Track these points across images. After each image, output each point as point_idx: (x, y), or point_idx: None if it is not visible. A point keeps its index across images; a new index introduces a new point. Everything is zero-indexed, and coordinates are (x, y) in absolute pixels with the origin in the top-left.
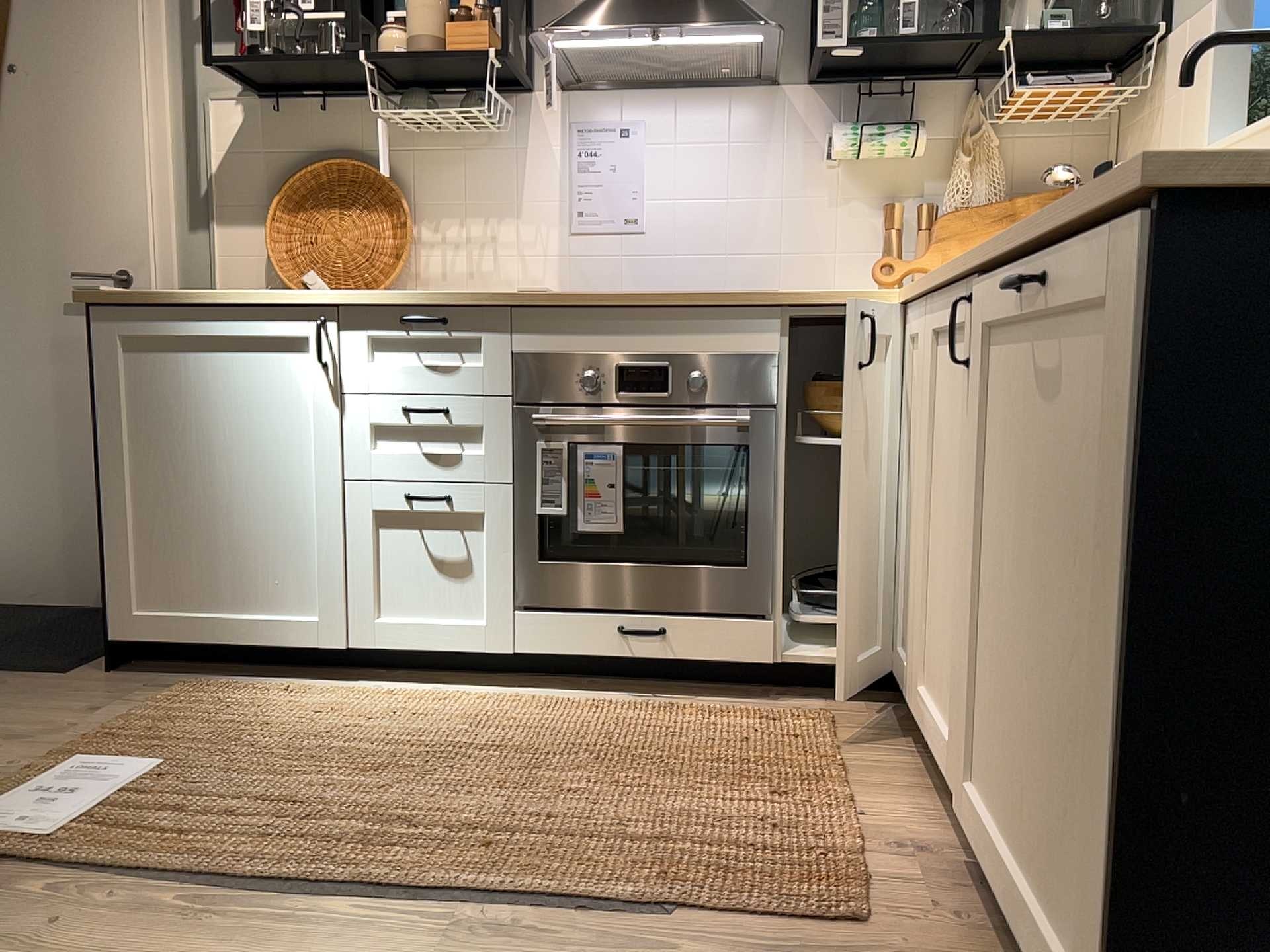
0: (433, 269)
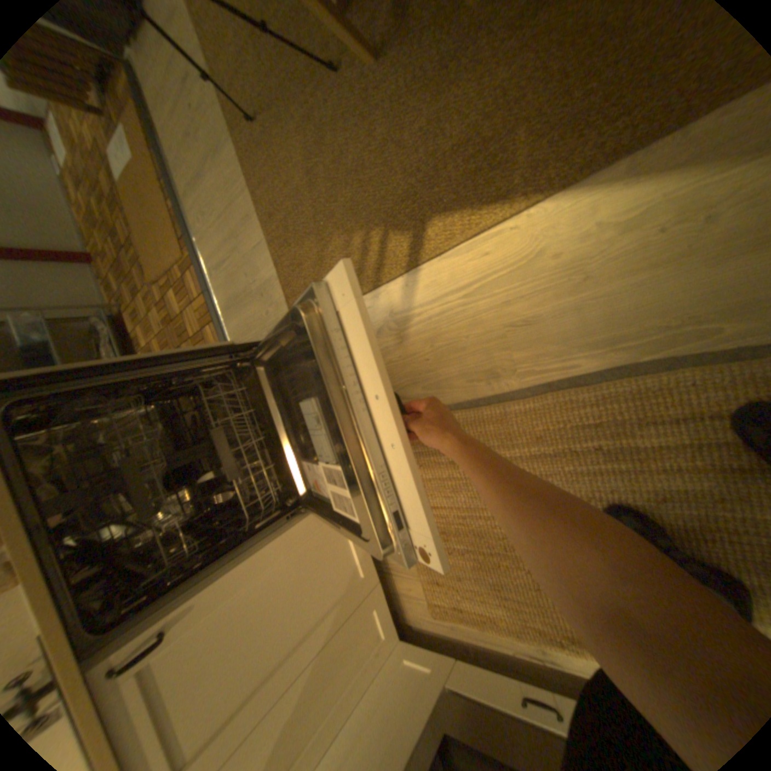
0: None
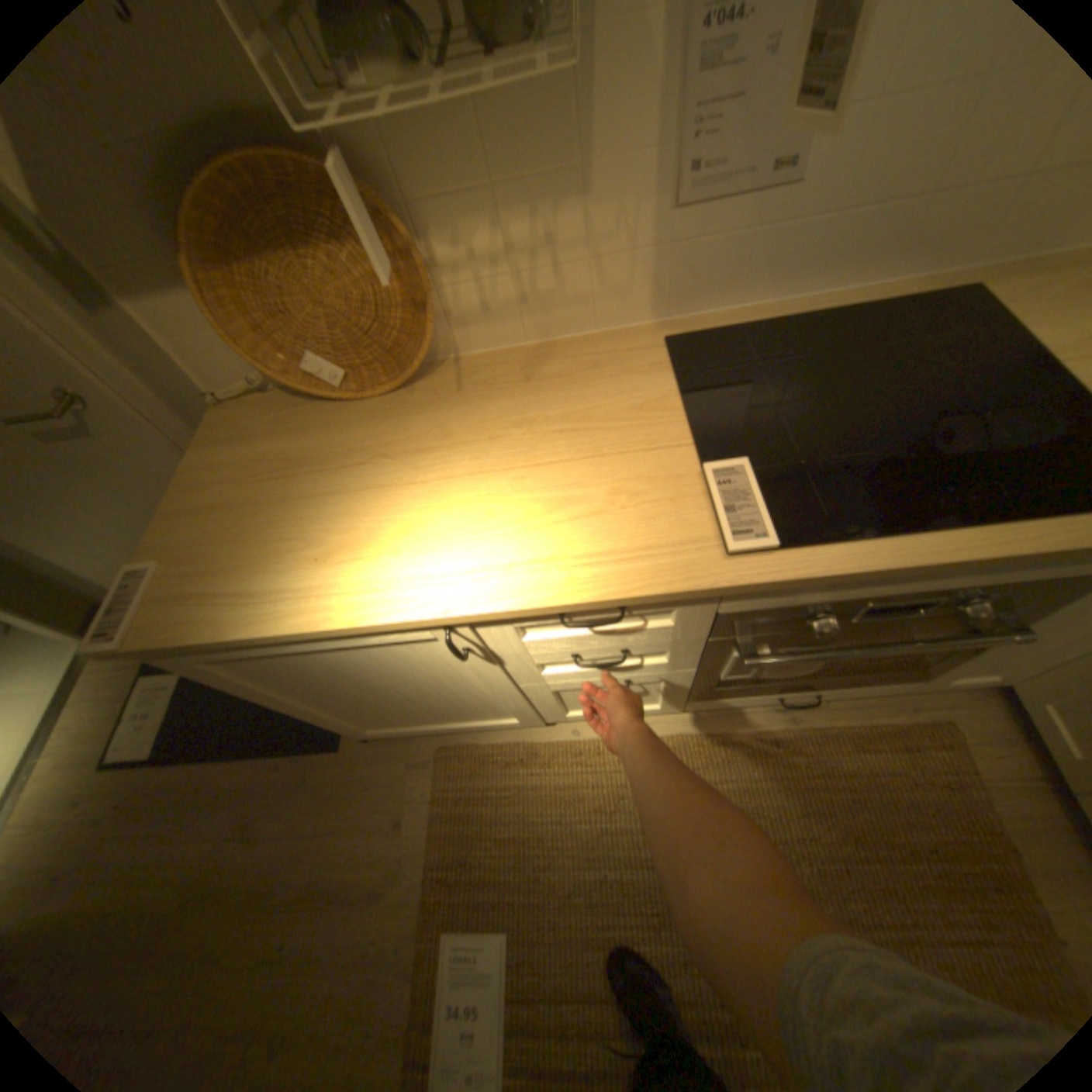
0: (470, 298)
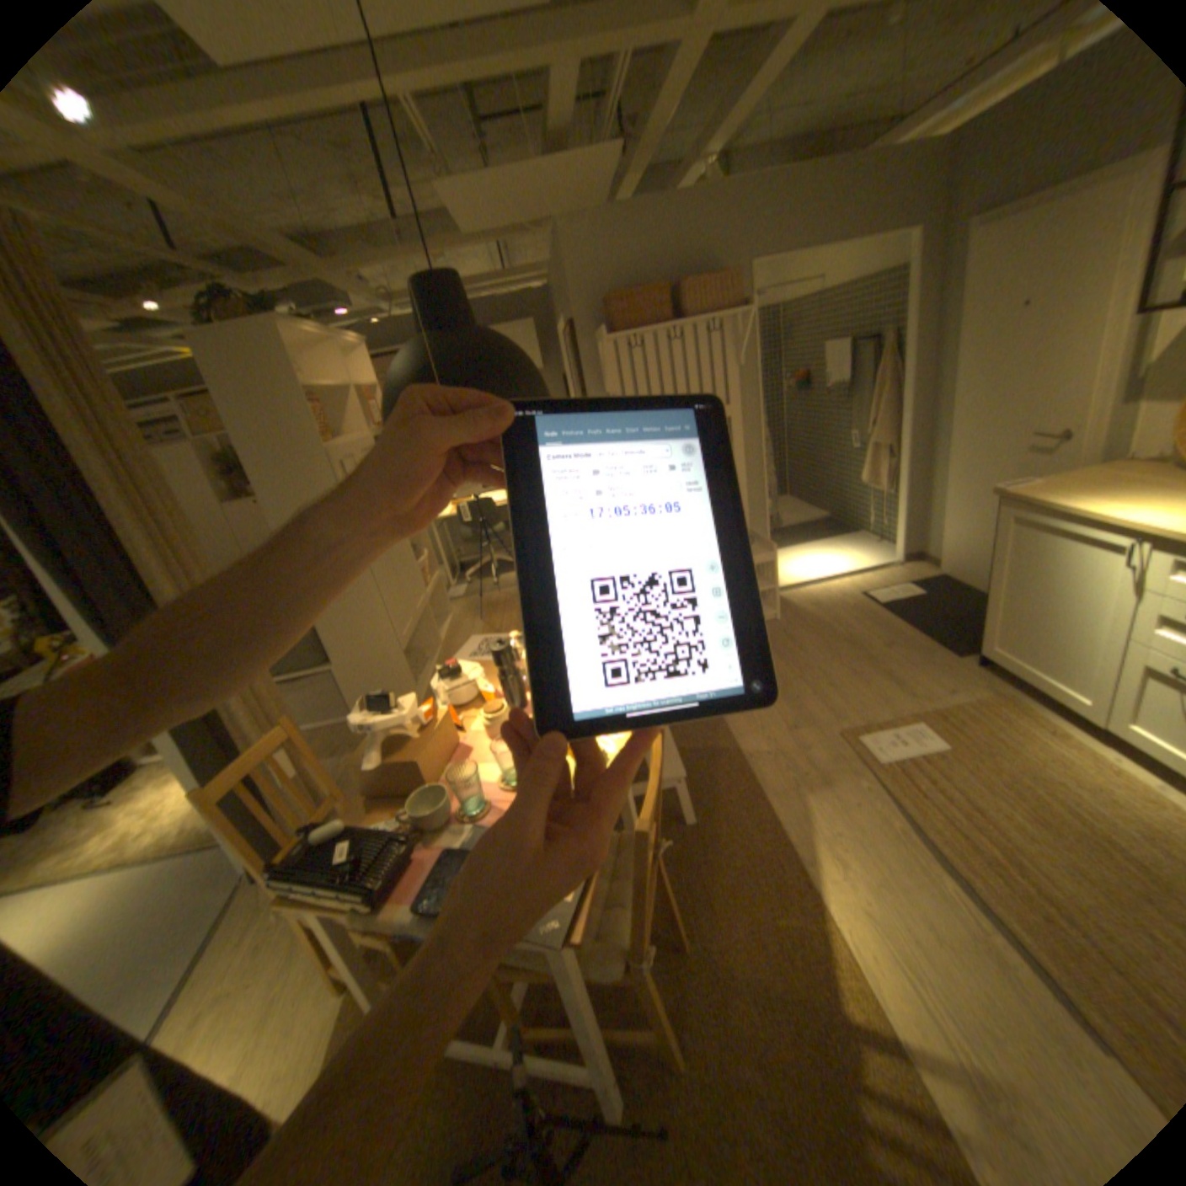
0: None
